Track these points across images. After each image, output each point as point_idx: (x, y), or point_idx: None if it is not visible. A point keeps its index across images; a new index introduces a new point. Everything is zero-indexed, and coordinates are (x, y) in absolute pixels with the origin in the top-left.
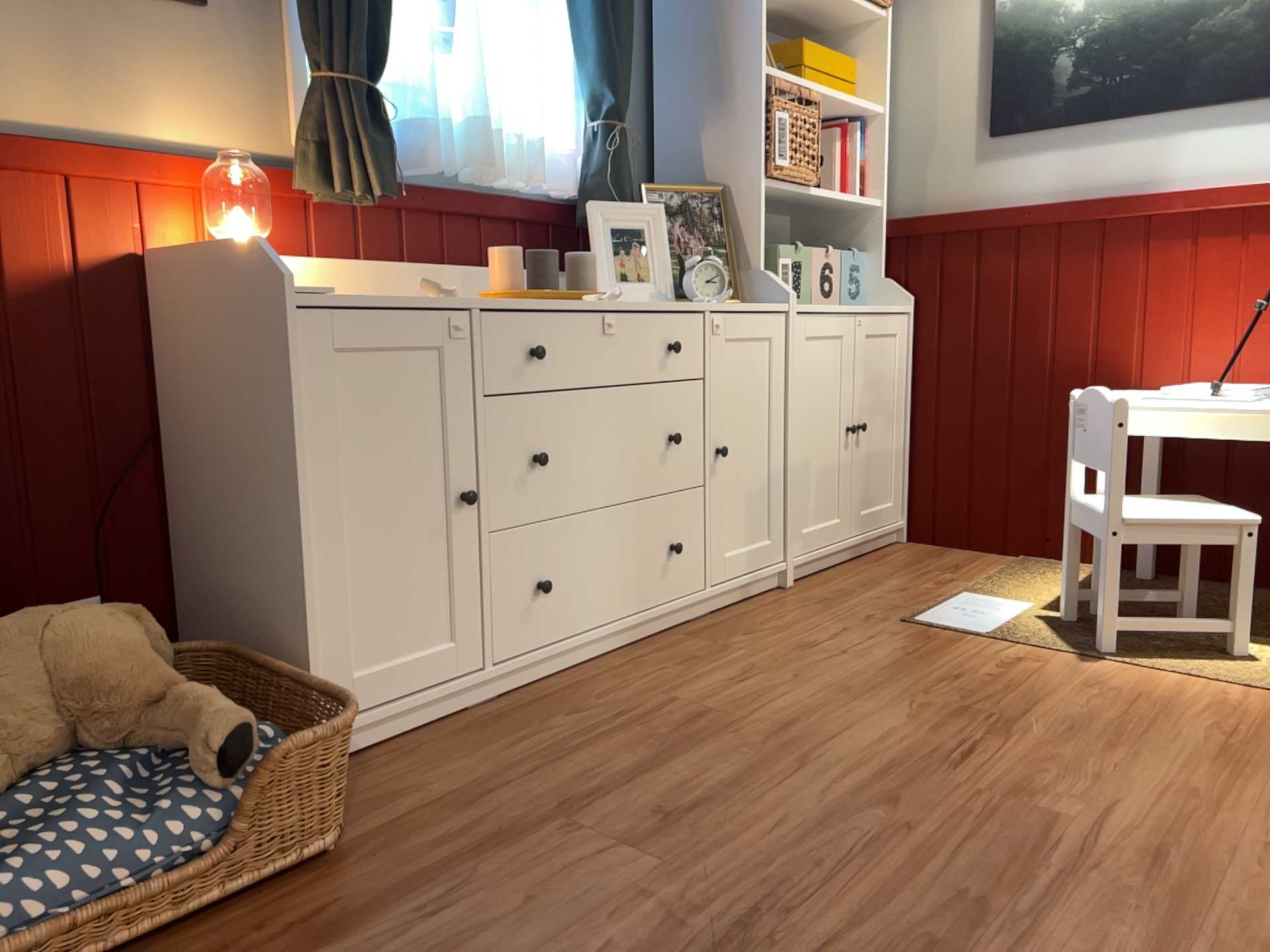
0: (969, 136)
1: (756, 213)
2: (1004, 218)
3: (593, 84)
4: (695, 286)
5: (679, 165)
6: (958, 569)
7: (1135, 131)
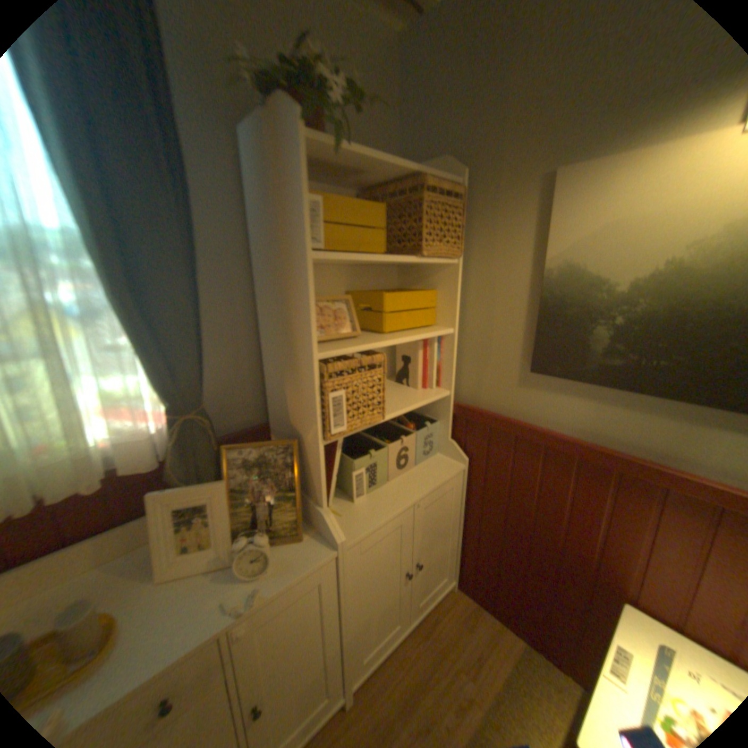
0: (517, 363)
1: (319, 467)
2: (538, 437)
3: (151, 386)
4: (237, 571)
5: (277, 402)
6: (481, 671)
7: (671, 409)
